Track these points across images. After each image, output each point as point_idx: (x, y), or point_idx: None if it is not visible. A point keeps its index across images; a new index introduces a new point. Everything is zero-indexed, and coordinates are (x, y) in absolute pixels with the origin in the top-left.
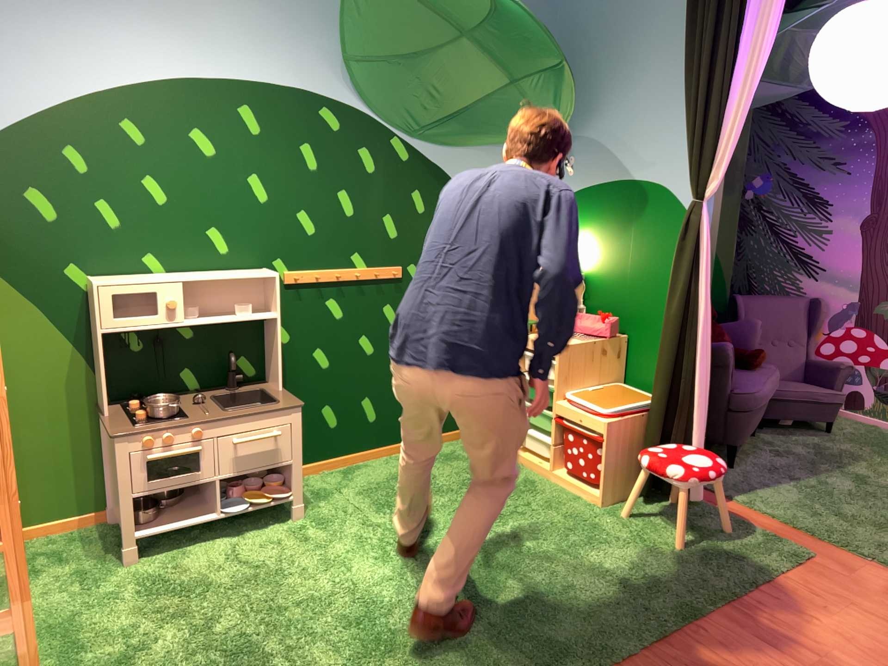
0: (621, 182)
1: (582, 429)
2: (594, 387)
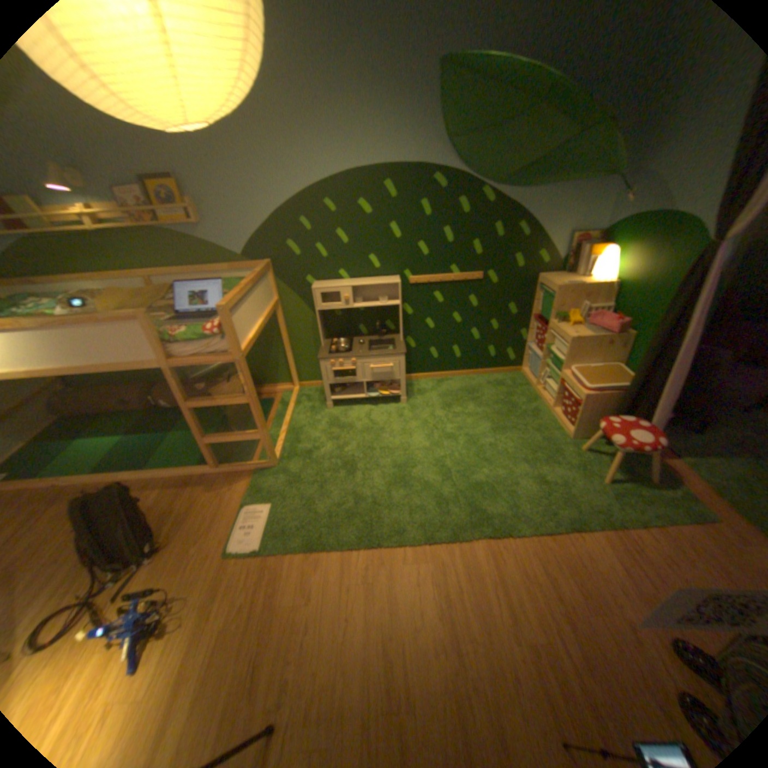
0: (665, 213)
1: (574, 392)
2: (597, 364)
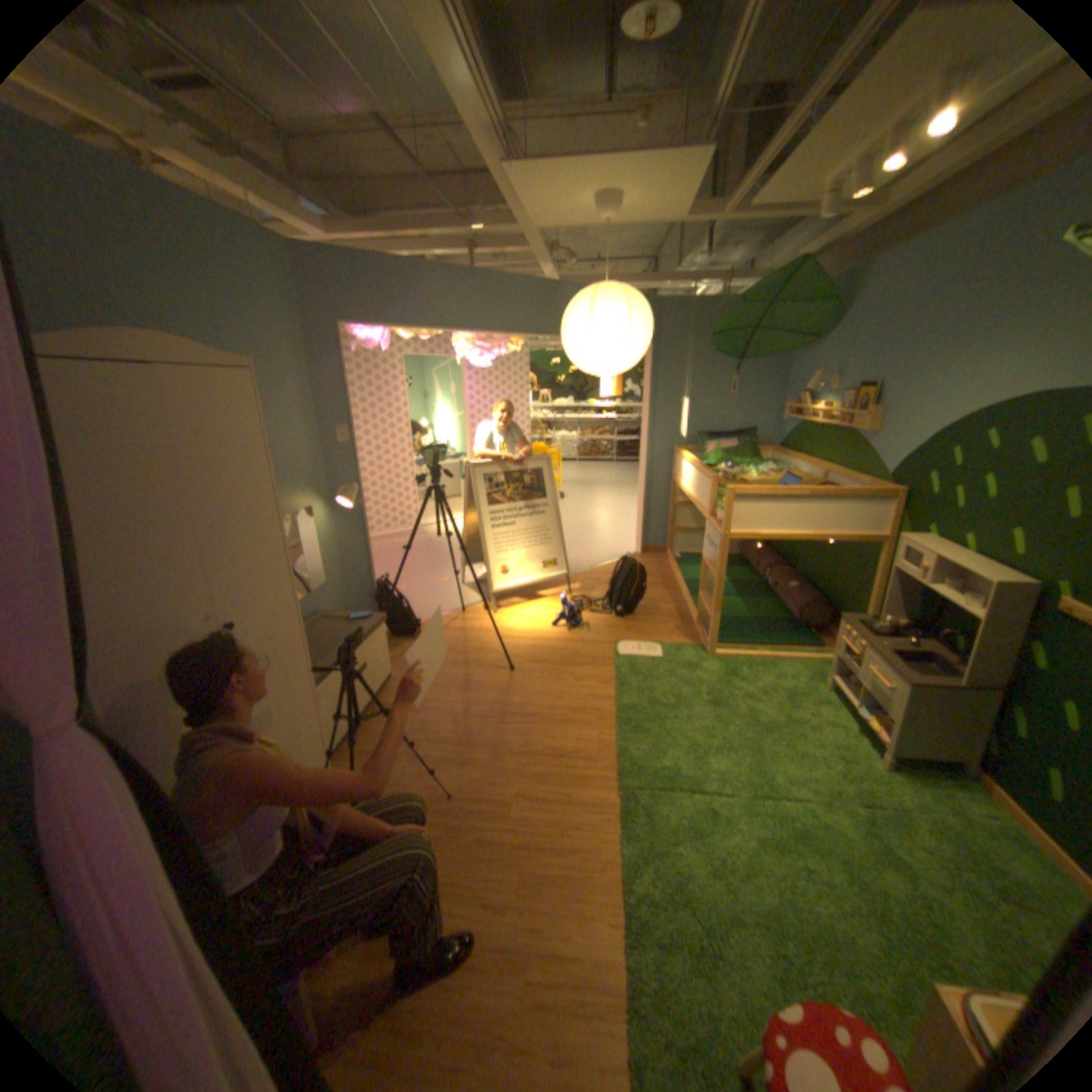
0: None
1: None
2: None
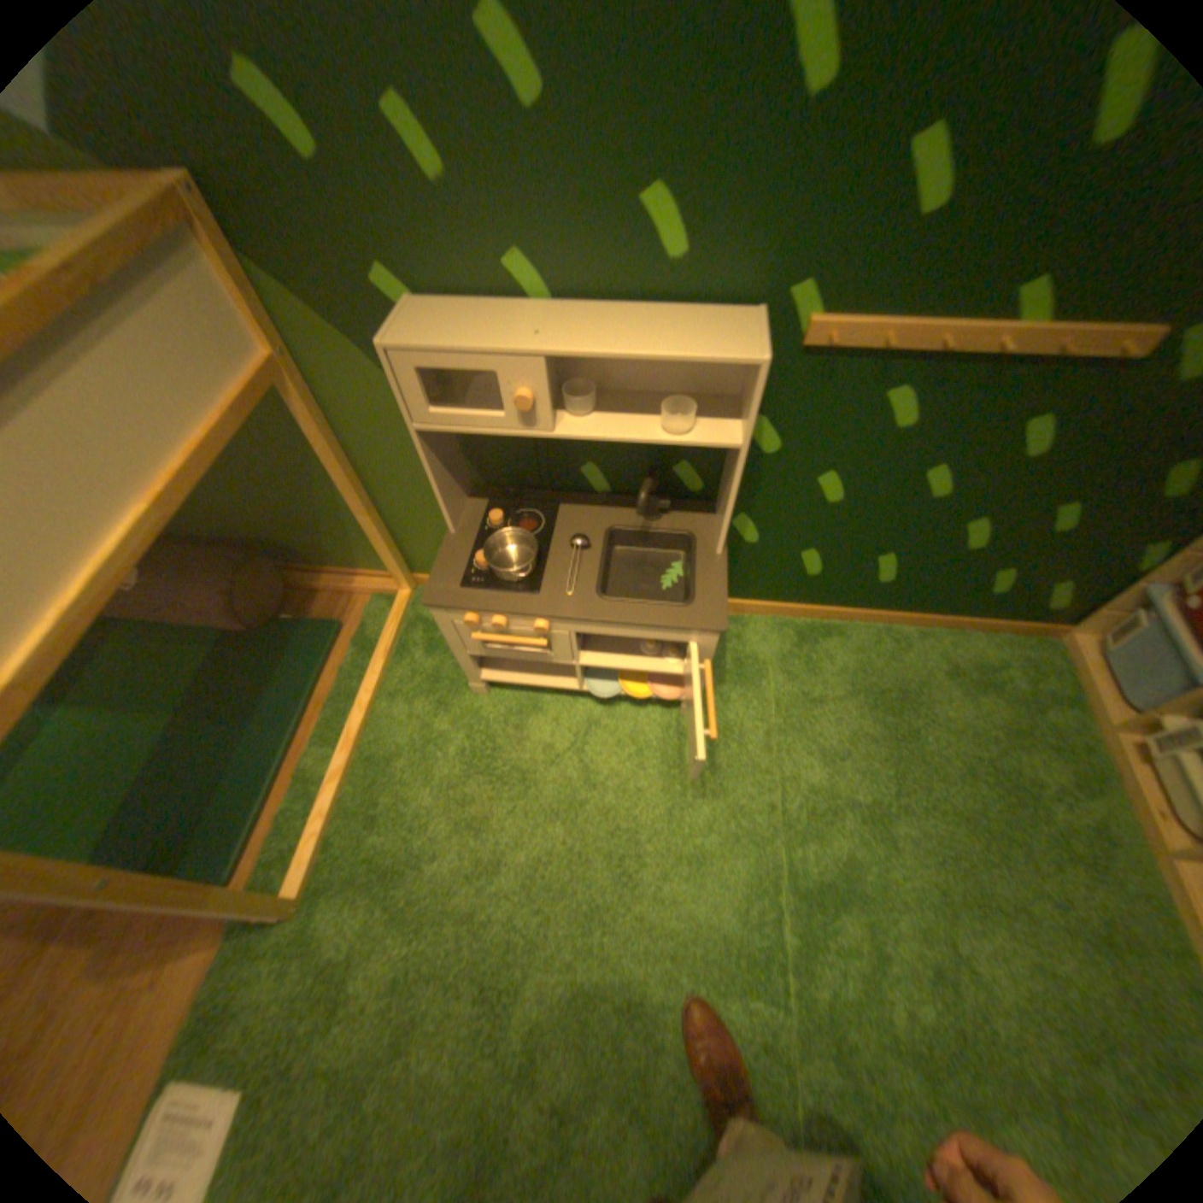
0: None
1: None
2: None
